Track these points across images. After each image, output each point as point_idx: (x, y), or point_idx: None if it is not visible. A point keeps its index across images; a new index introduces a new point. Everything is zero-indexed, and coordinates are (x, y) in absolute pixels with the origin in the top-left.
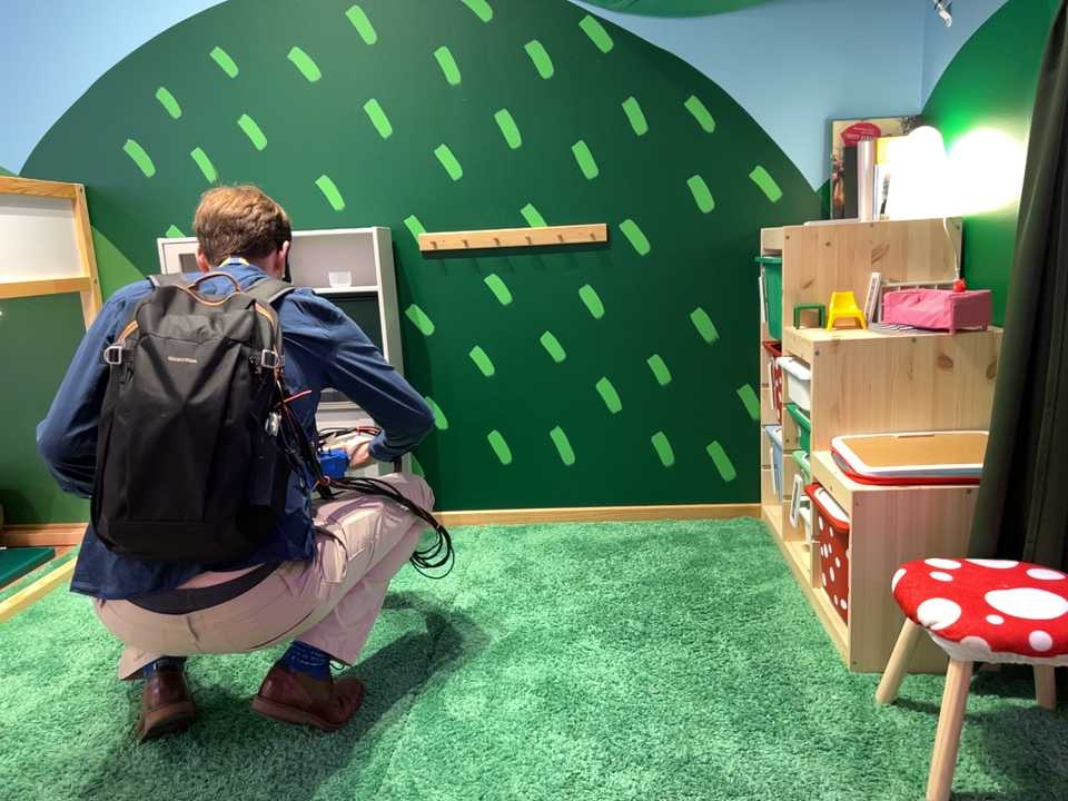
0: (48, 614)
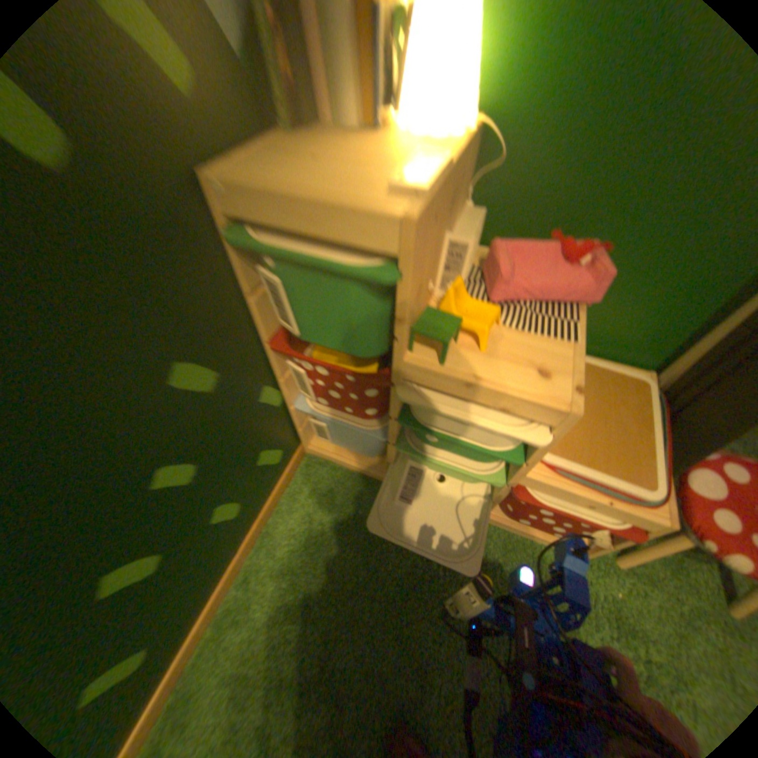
0: None
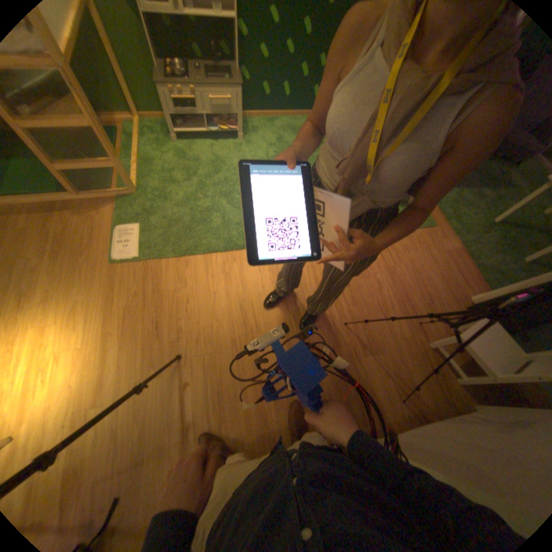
0: (148, 160)
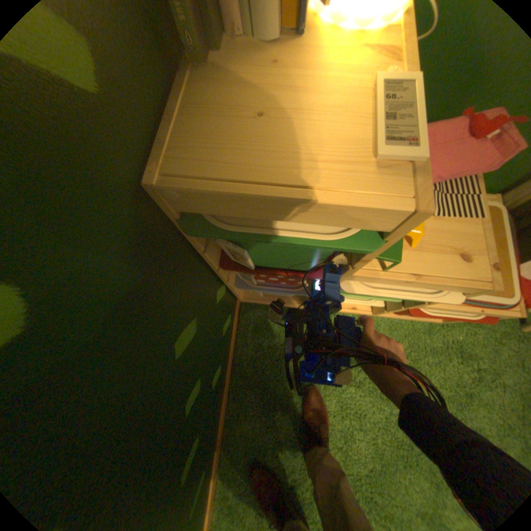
0: None
